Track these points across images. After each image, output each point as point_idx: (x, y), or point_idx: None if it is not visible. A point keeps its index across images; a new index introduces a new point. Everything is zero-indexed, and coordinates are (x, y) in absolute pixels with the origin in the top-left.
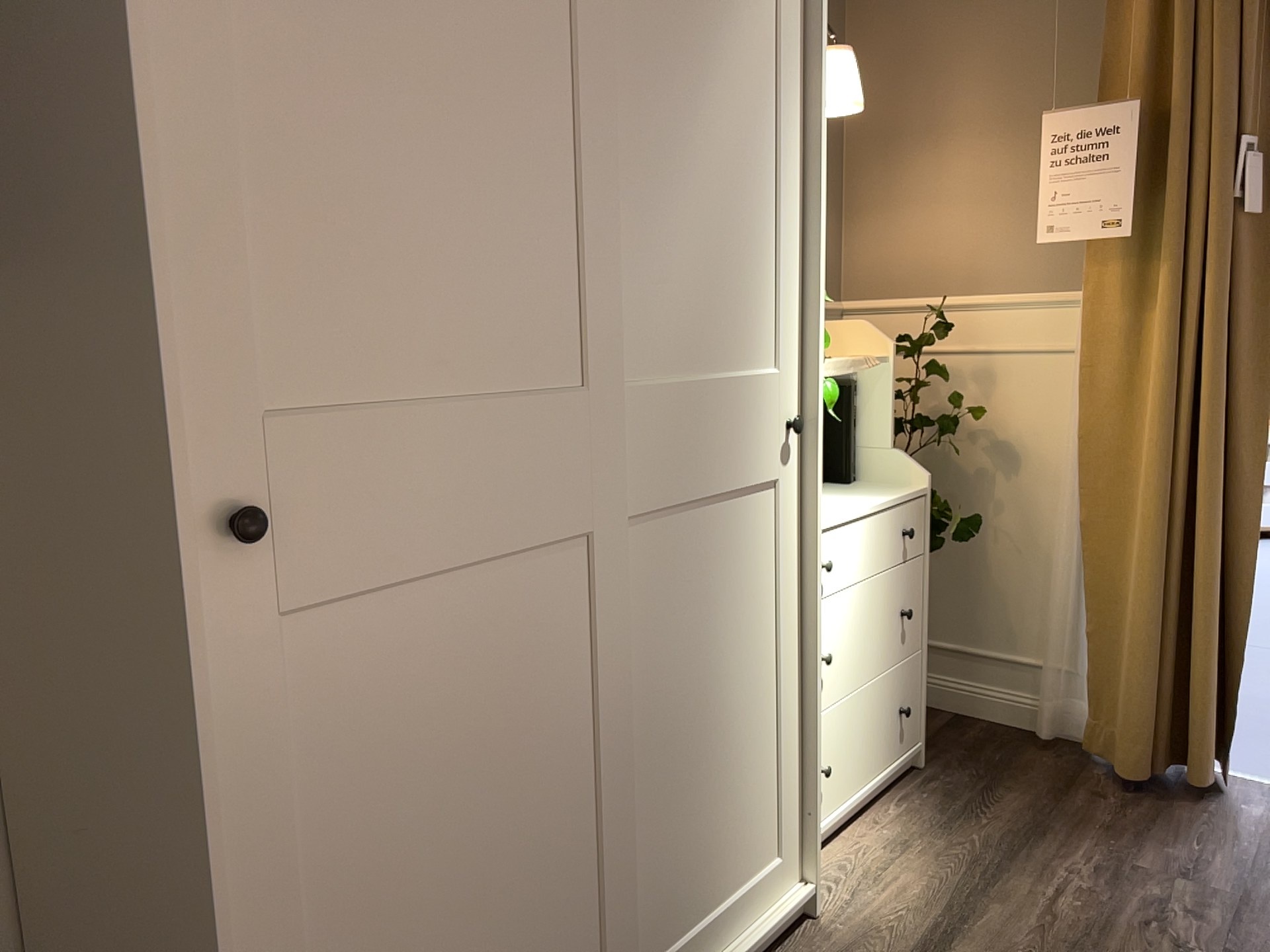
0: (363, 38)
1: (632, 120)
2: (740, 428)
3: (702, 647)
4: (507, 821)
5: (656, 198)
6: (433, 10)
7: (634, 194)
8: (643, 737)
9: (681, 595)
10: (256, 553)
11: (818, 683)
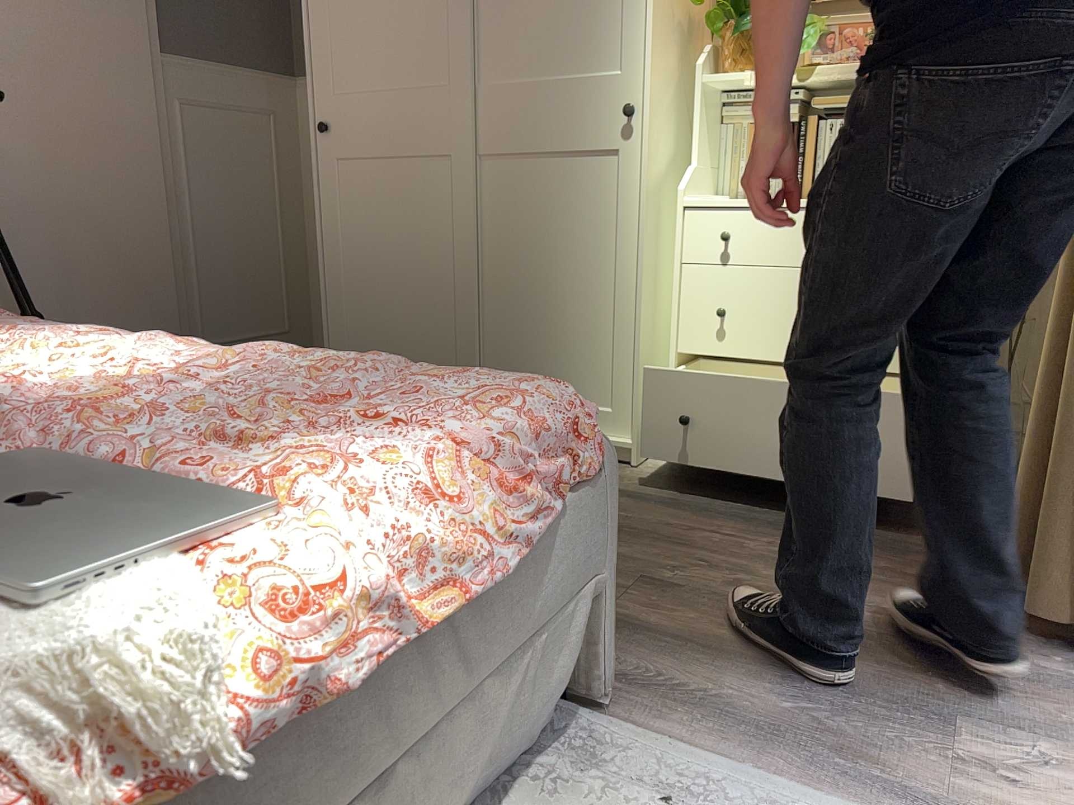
0: None
1: None
2: (577, 113)
3: (544, 242)
4: (415, 269)
5: None
6: None
7: None
8: (499, 273)
9: (528, 206)
10: (334, 141)
11: (644, 302)
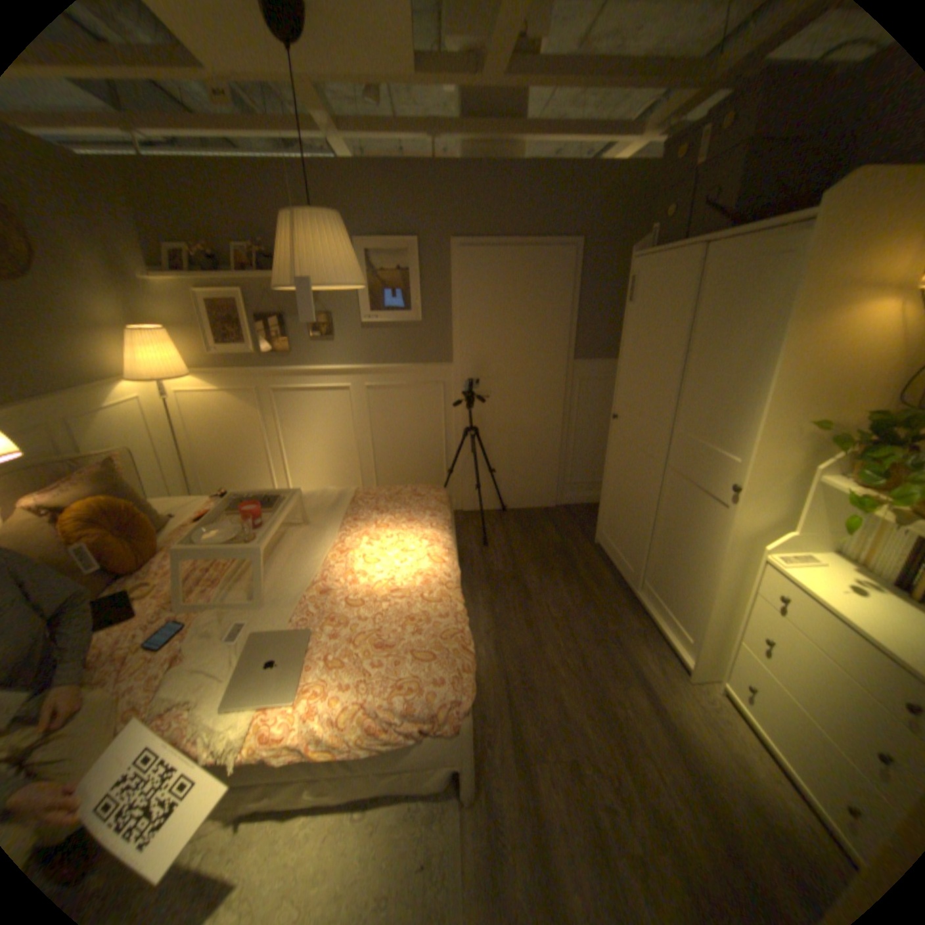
0: (642, 344)
1: (698, 354)
2: (712, 471)
3: (683, 529)
4: (631, 503)
5: (700, 379)
6: (651, 336)
7: (693, 377)
8: (663, 530)
9: (681, 505)
10: (617, 424)
11: (716, 602)
